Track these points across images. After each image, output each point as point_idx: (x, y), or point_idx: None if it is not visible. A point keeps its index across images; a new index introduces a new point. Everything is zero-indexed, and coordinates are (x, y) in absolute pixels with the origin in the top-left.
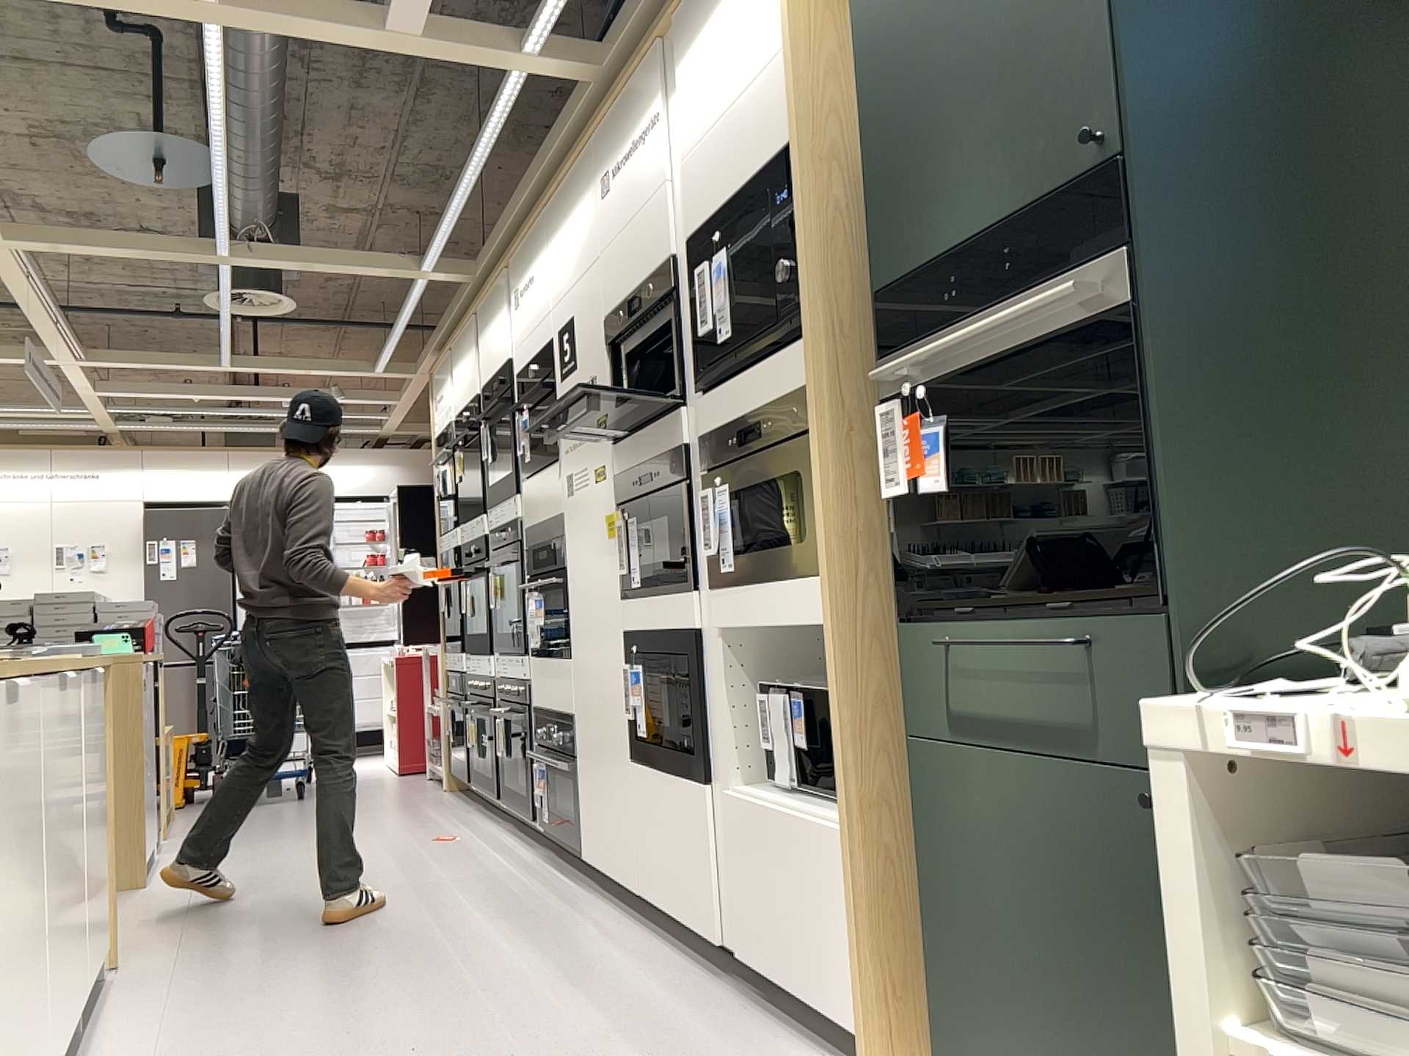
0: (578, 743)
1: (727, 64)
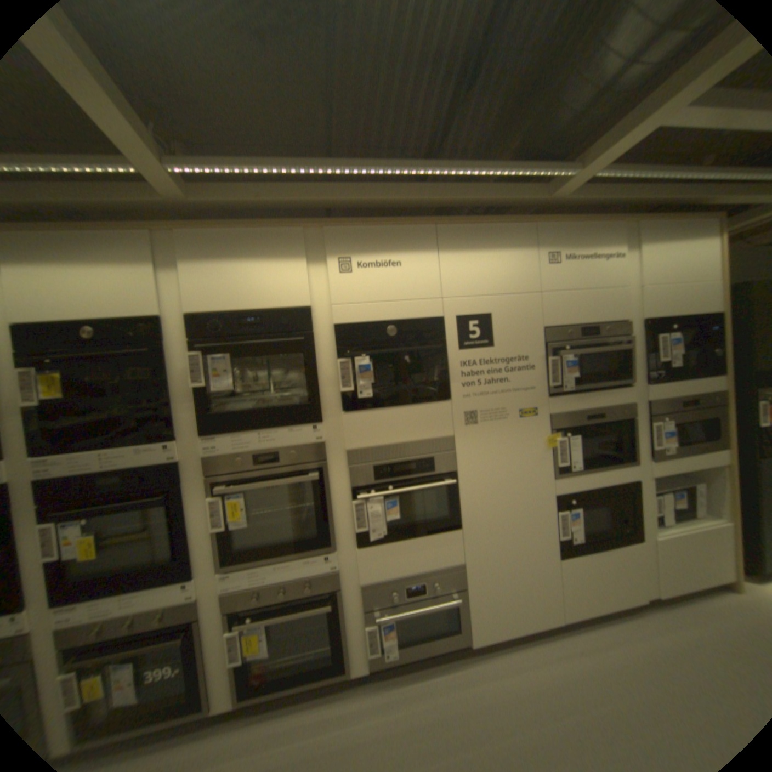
0: (472, 579)
1: (683, 265)
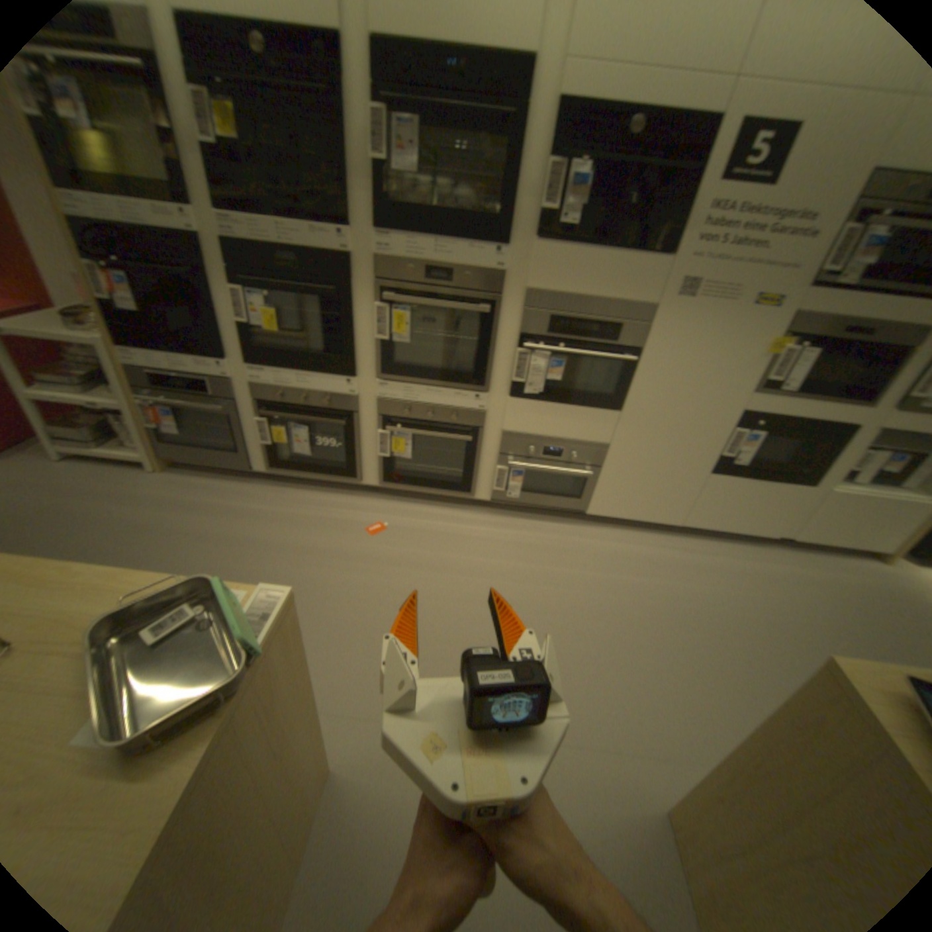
0: (611, 459)
1: None
